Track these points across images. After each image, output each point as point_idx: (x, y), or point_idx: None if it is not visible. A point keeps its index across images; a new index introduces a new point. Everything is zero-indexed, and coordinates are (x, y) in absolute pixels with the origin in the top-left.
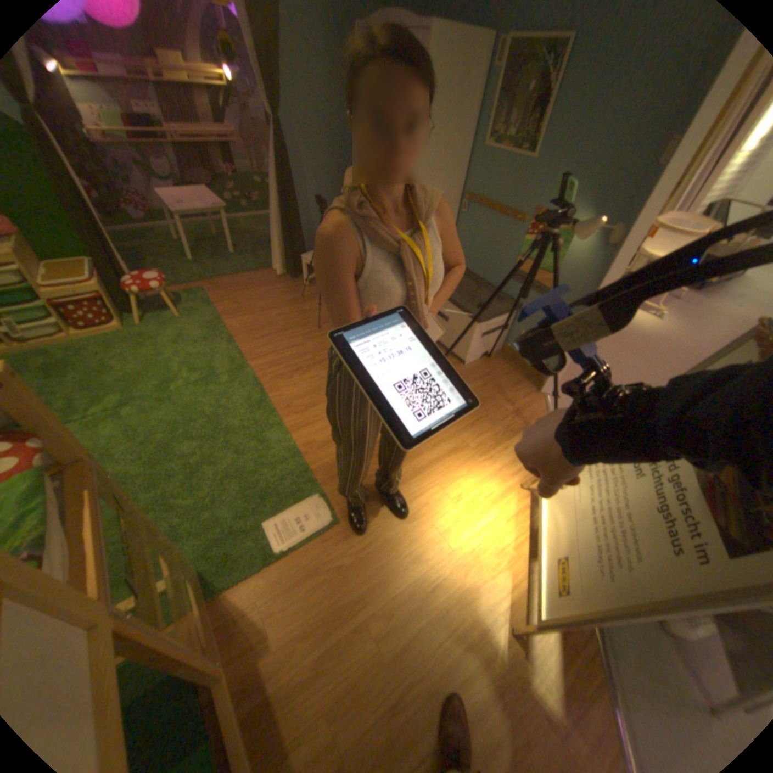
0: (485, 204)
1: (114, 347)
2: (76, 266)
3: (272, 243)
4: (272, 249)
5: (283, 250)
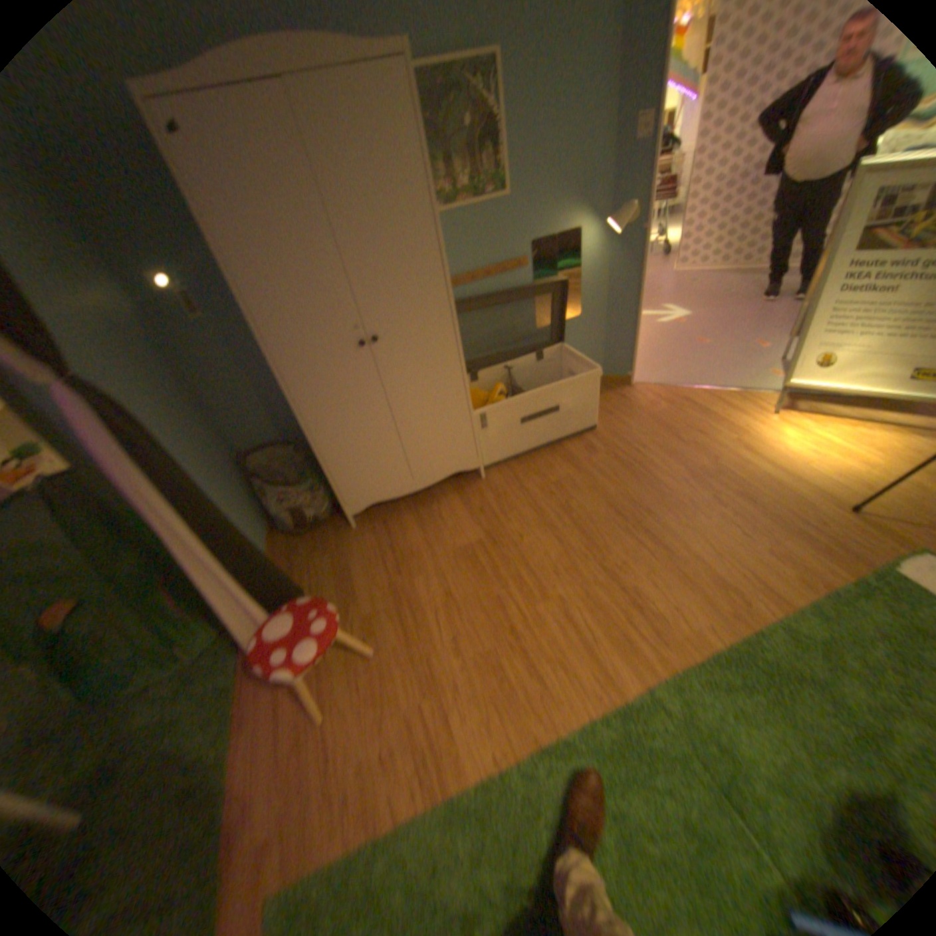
0: (467, 277)
1: None
2: None
3: (228, 627)
4: (235, 638)
5: (257, 612)
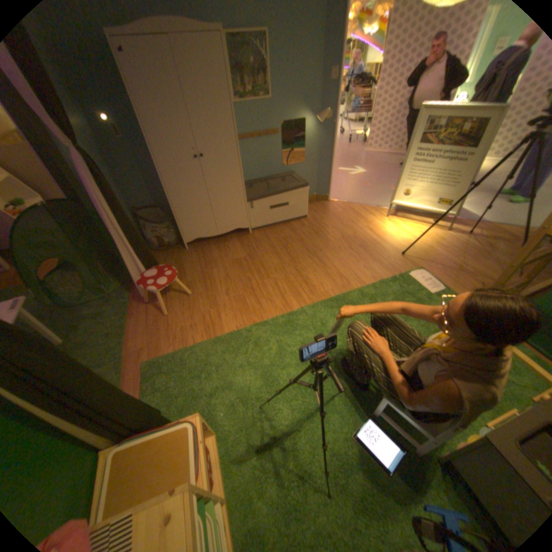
0: (249, 136)
1: (249, 434)
2: (133, 457)
3: (128, 273)
4: (130, 279)
5: (140, 271)
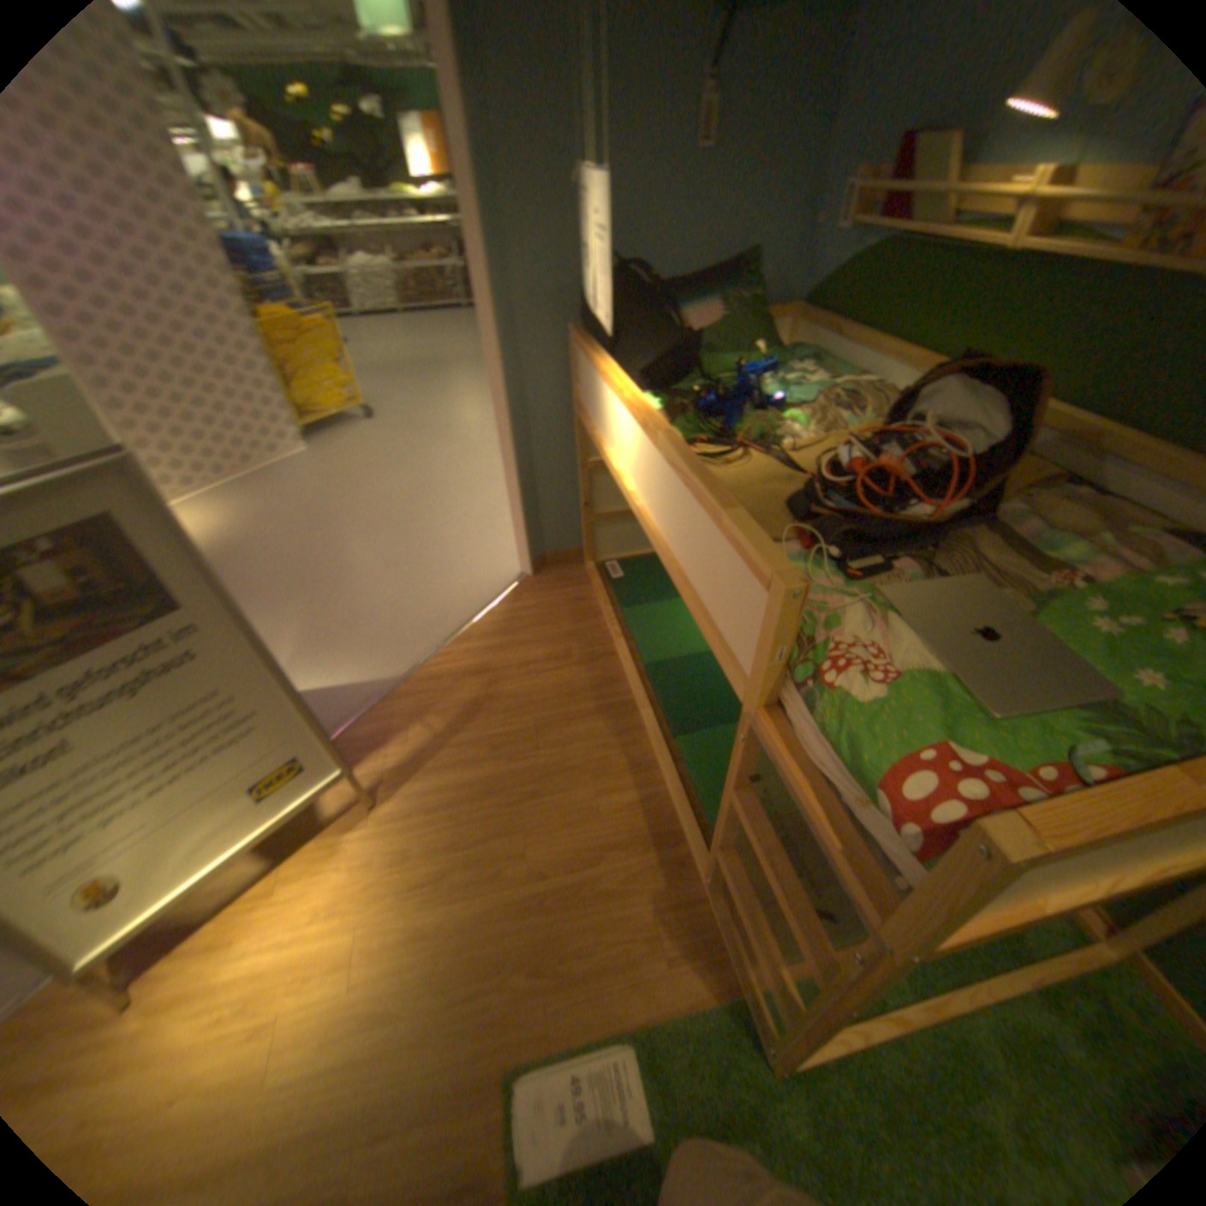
0: None
1: None
2: None
3: None
4: None
5: None
